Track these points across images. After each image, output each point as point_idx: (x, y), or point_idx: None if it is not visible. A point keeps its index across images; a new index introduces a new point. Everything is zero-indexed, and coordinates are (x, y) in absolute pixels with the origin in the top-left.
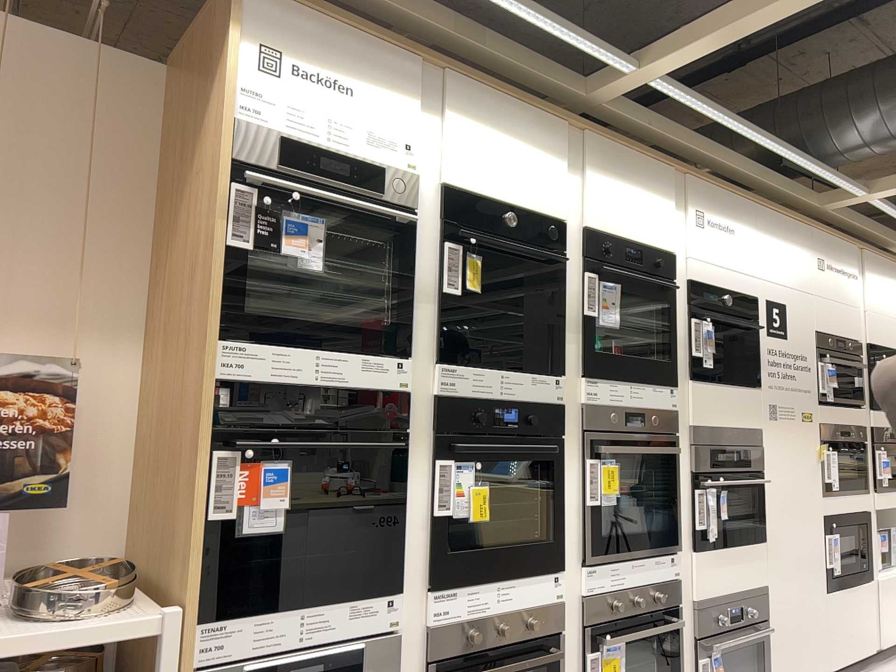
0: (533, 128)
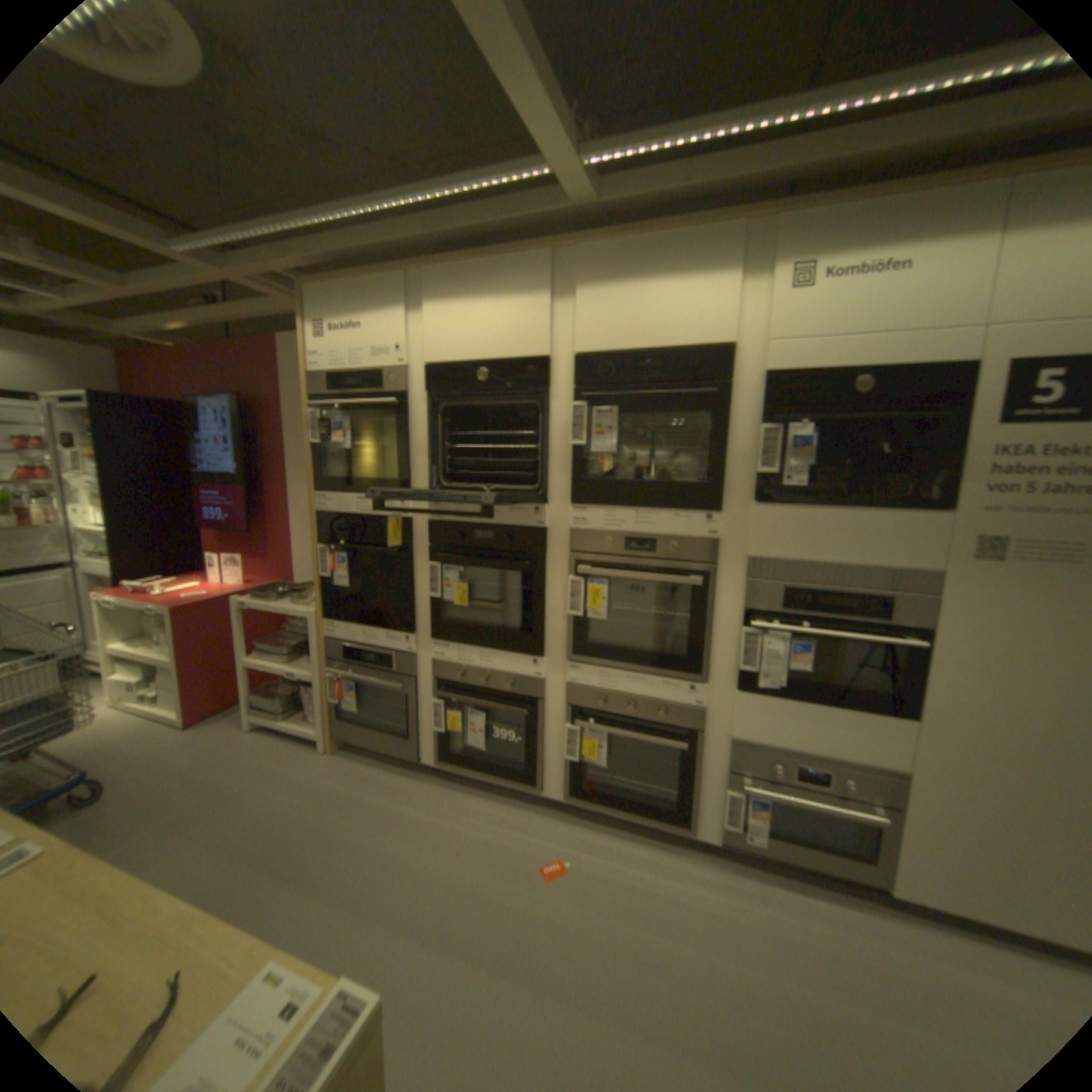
0: (510, 264)
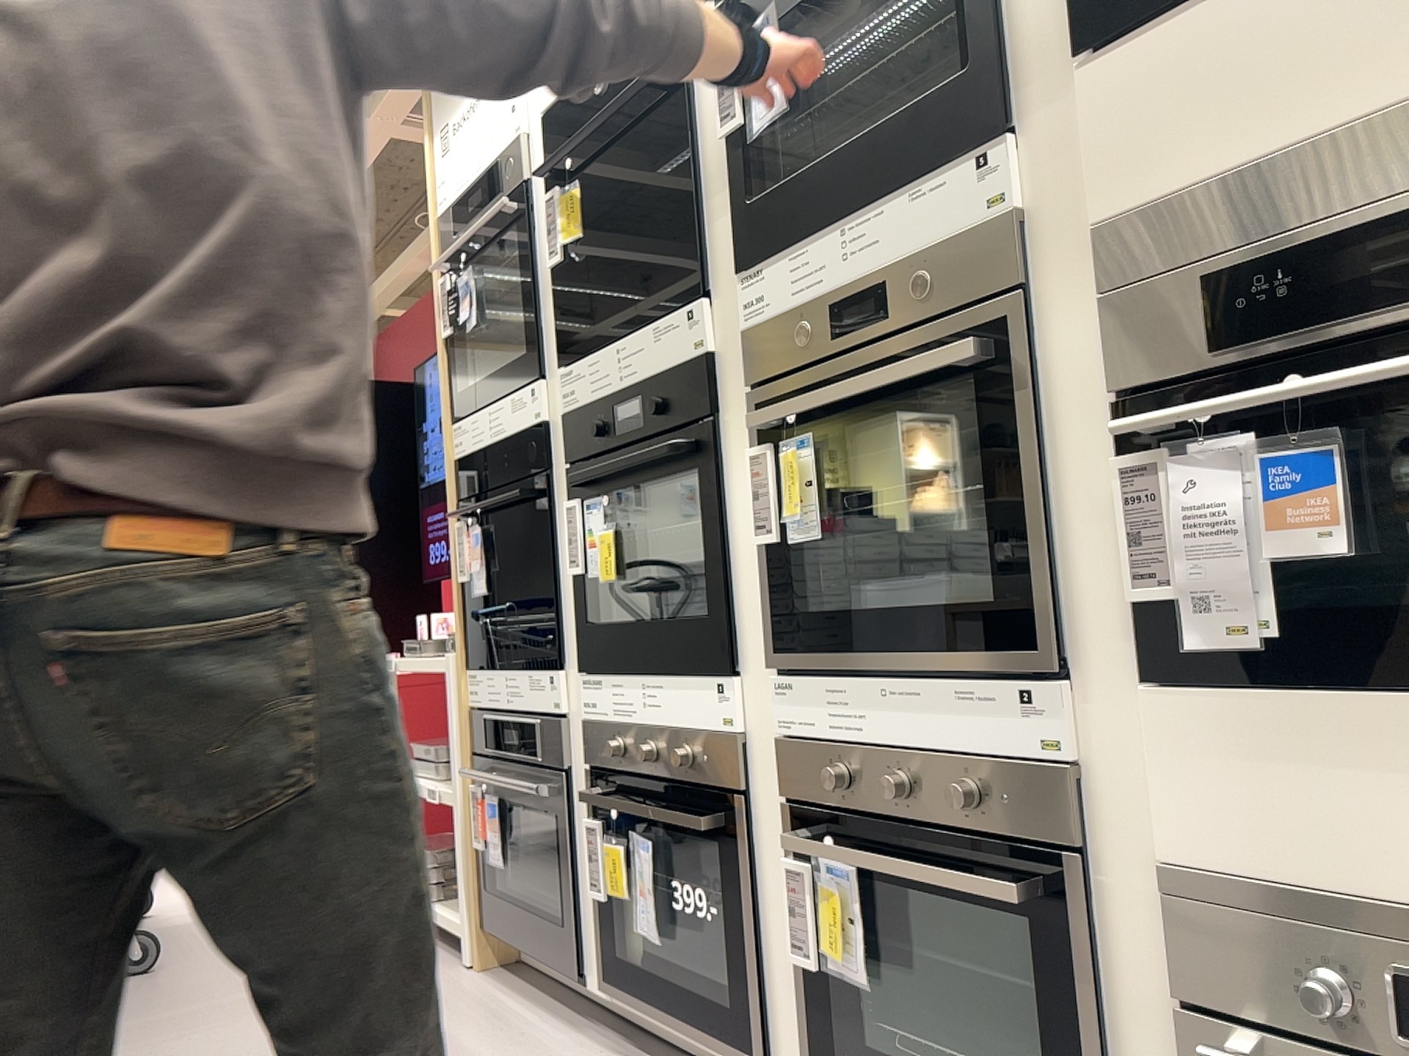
0: None
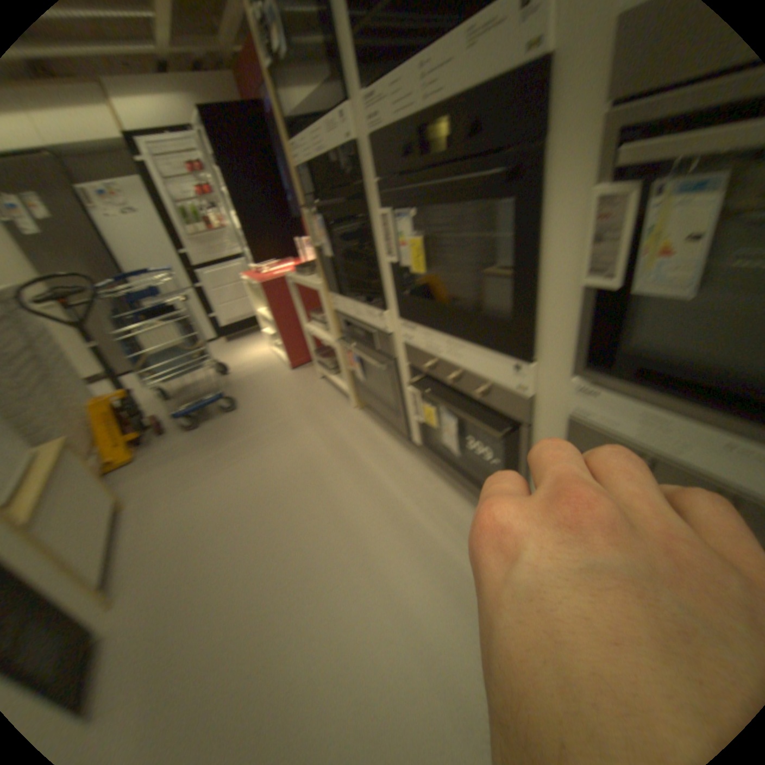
0: None
